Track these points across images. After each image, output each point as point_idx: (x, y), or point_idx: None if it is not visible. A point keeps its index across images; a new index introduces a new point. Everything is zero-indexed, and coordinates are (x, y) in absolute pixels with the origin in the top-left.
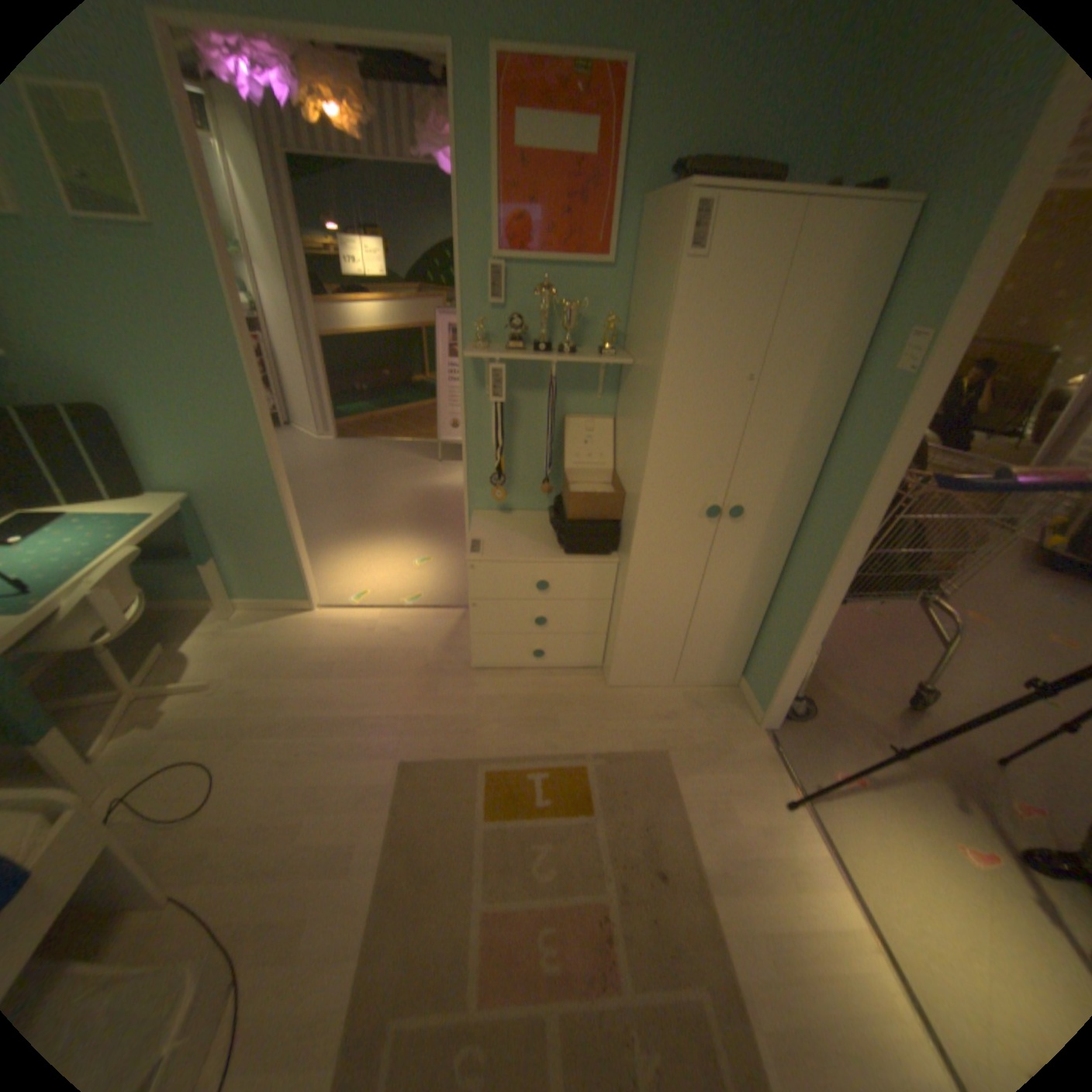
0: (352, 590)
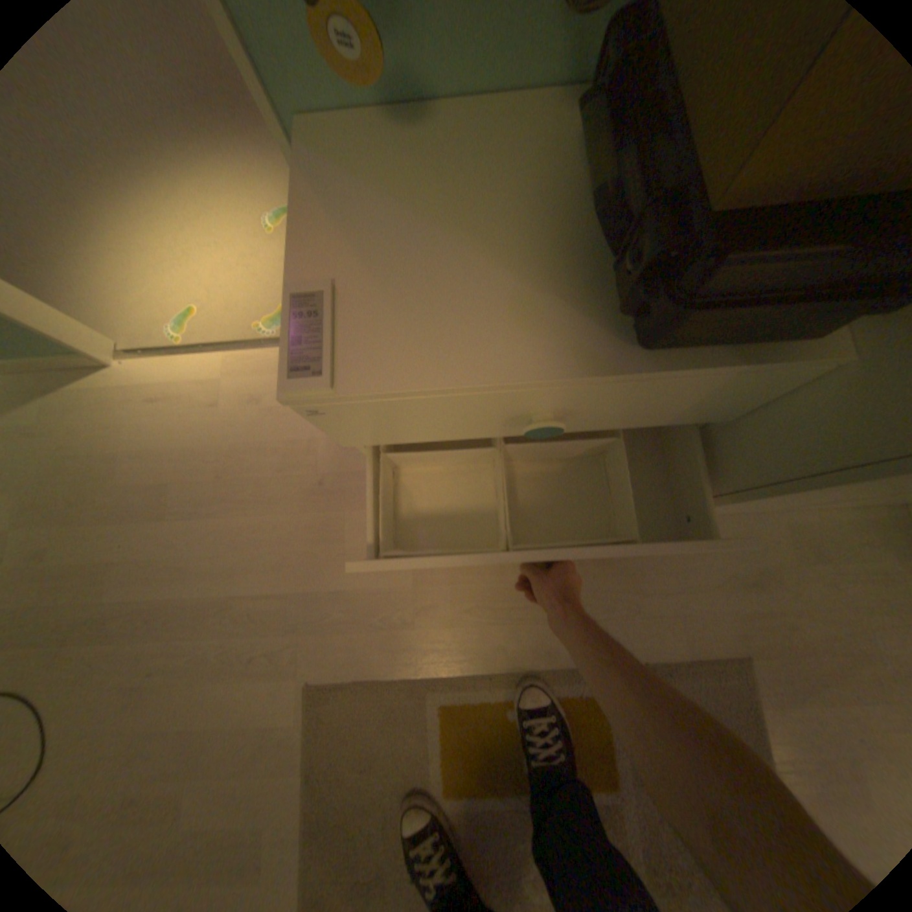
0: (164, 307)
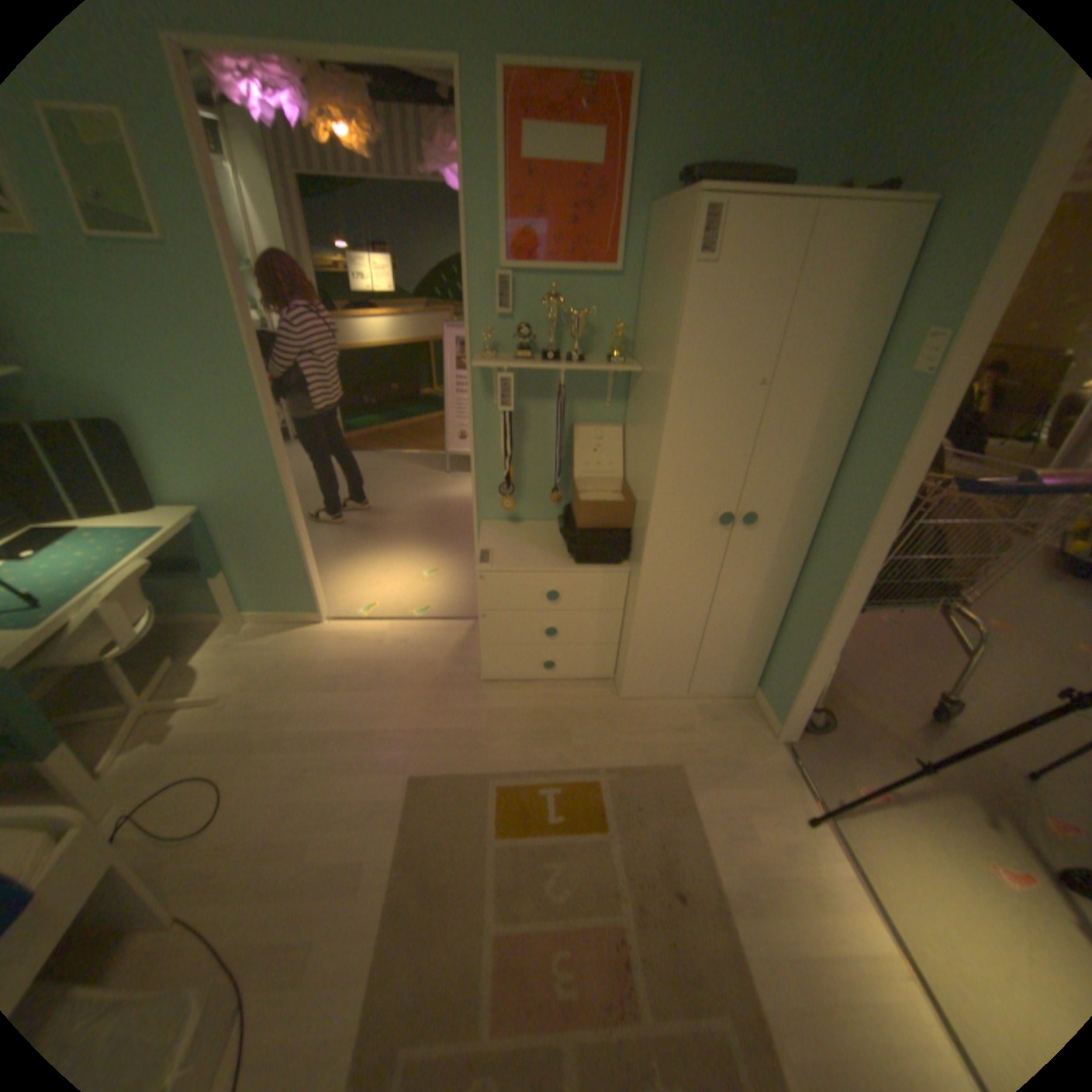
0: (361, 602)
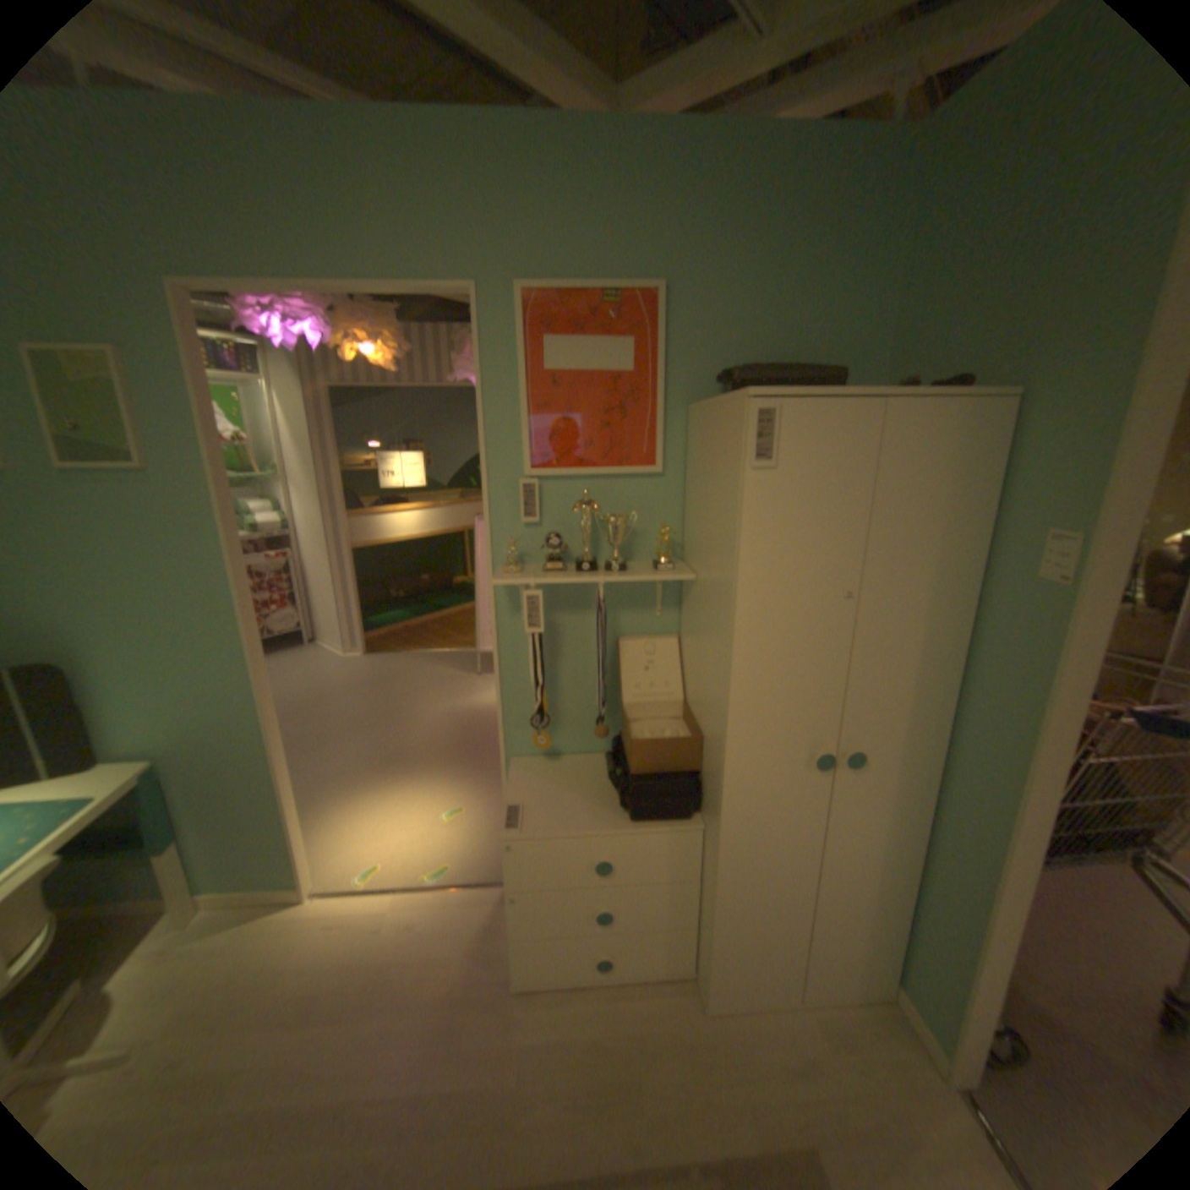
0: (357, 866)
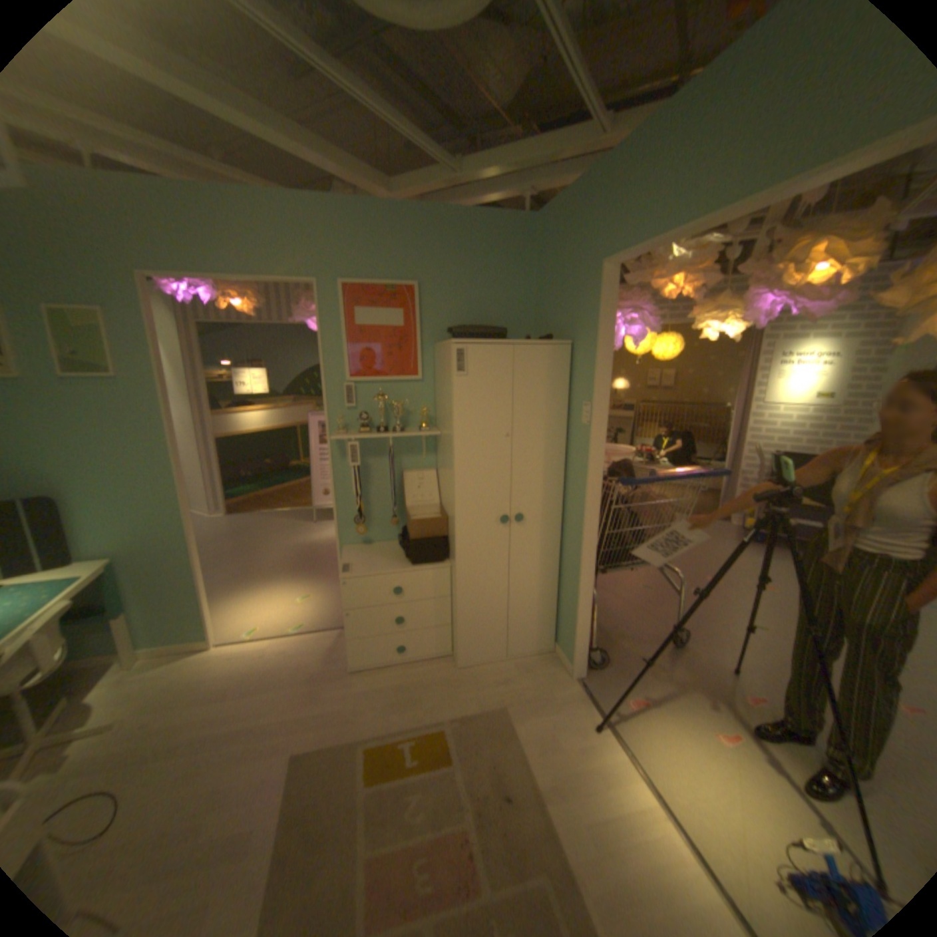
0: (243, 630)
